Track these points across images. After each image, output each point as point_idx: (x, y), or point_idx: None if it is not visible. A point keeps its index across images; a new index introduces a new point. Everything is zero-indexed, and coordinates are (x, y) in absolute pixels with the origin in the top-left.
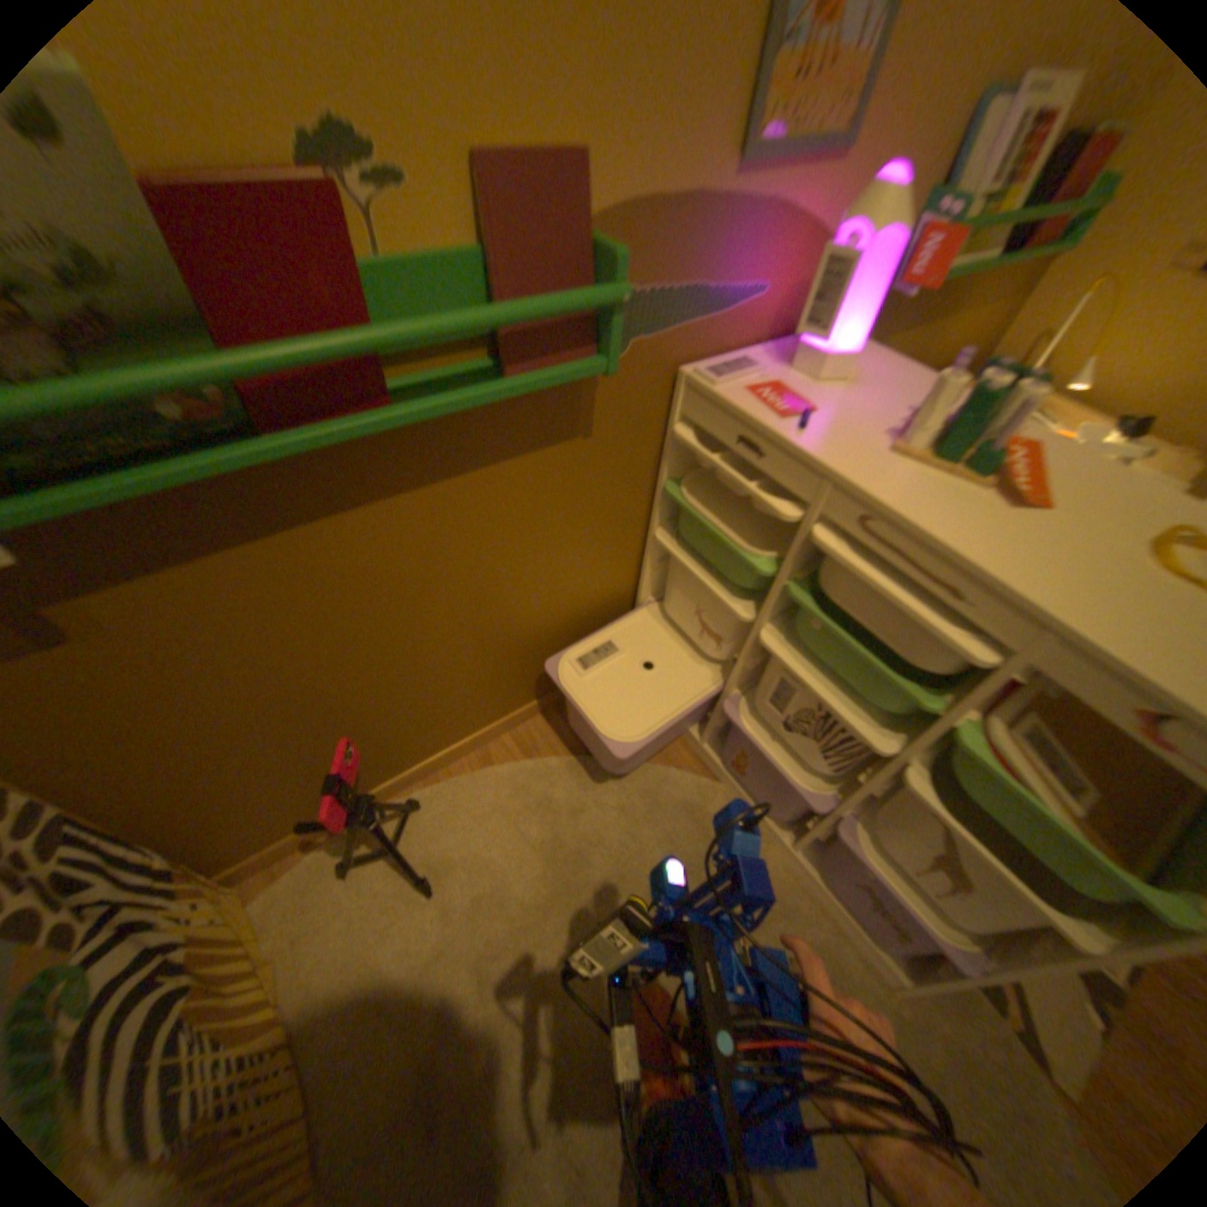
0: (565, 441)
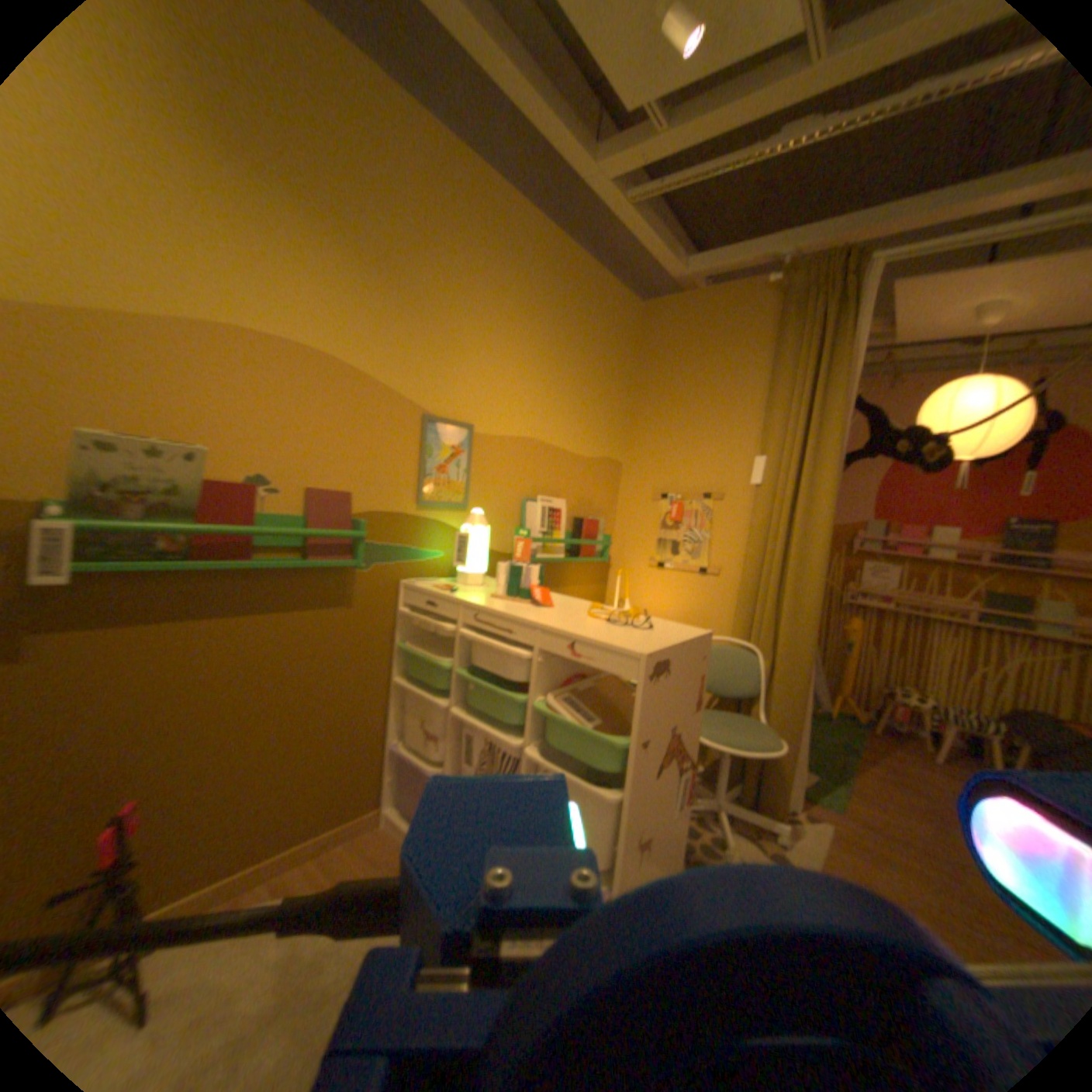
0: (335, 609)
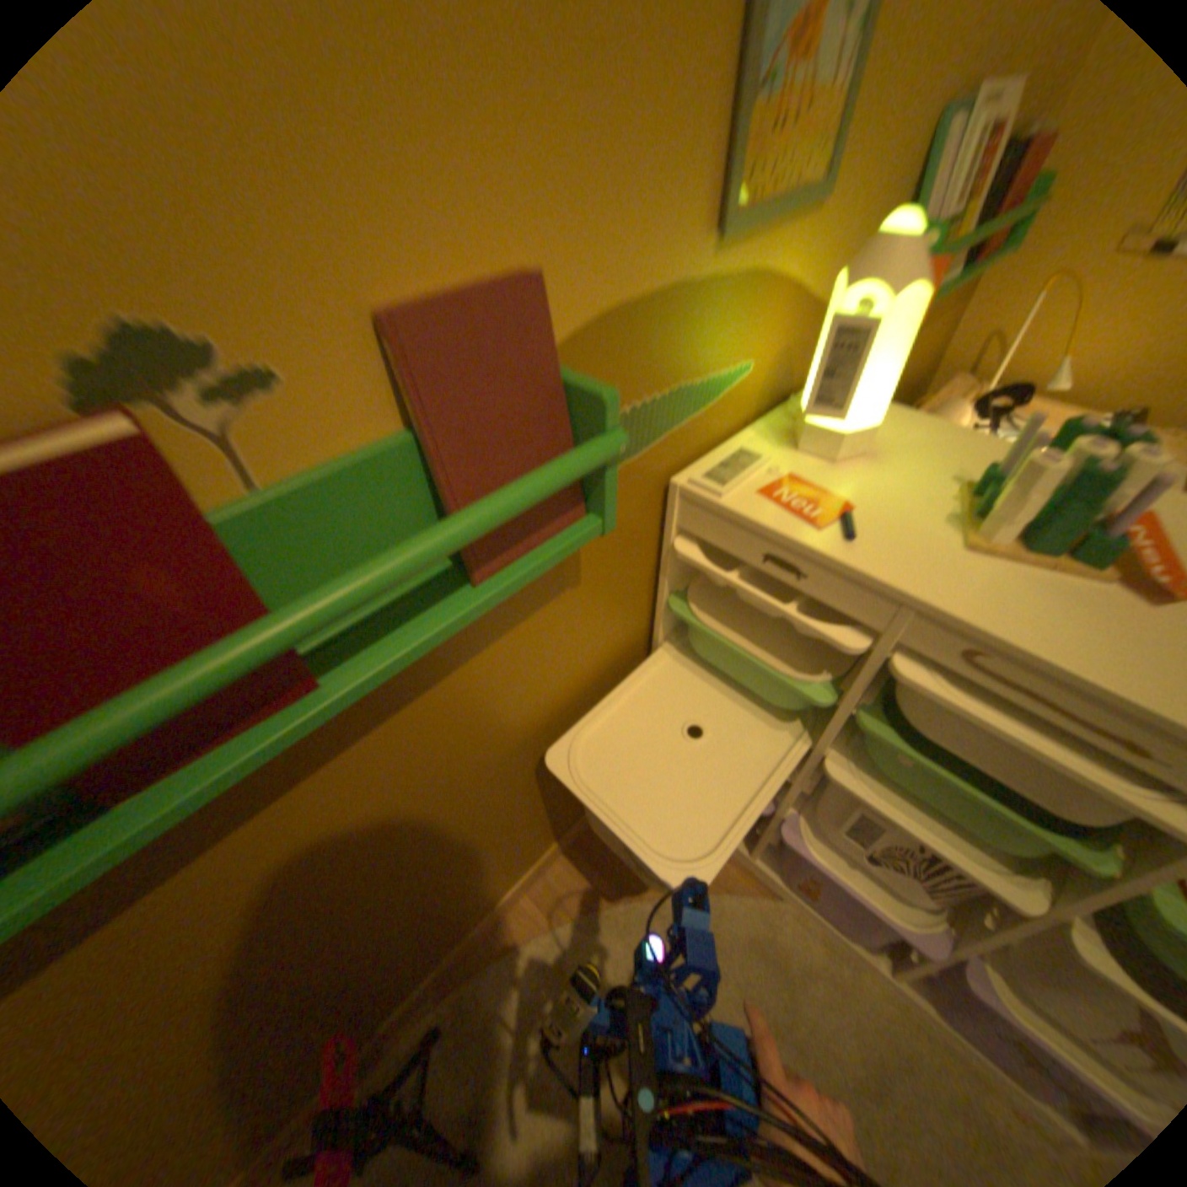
0: (552, 598)
